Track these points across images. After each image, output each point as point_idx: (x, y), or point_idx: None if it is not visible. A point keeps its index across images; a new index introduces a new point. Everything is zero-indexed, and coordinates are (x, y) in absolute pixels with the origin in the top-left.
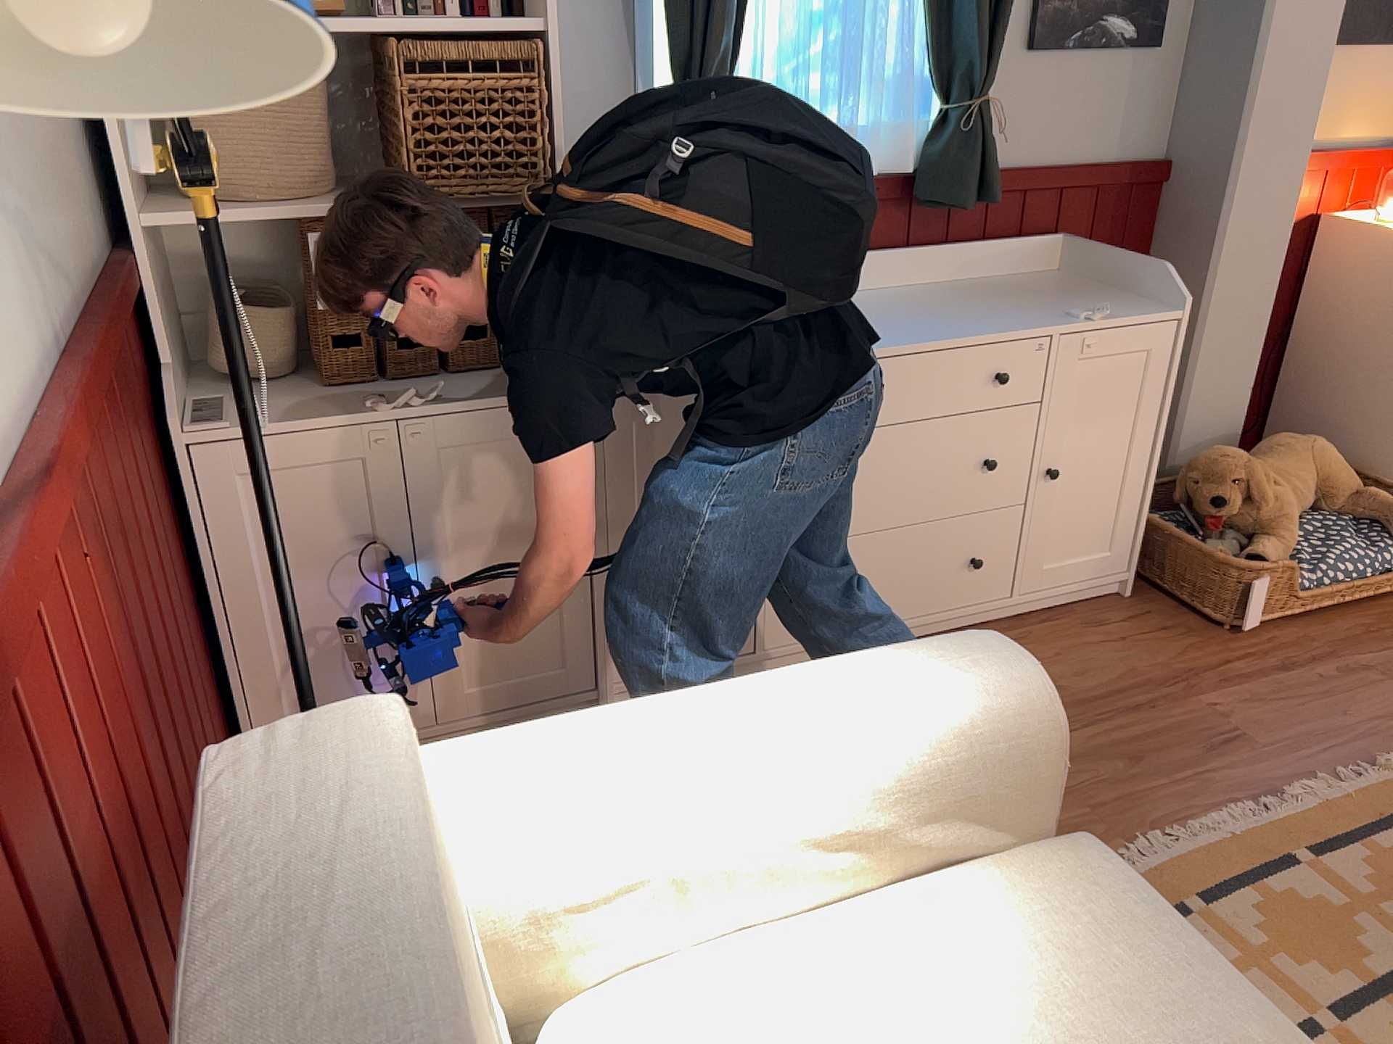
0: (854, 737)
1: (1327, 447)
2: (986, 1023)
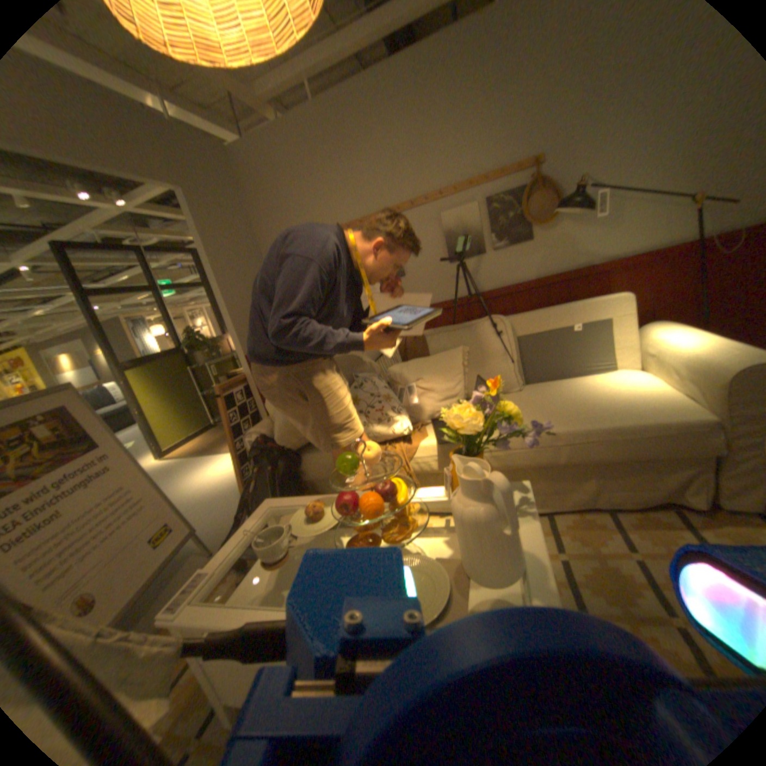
0: (700, 351)
1: None
2: (628, 396)
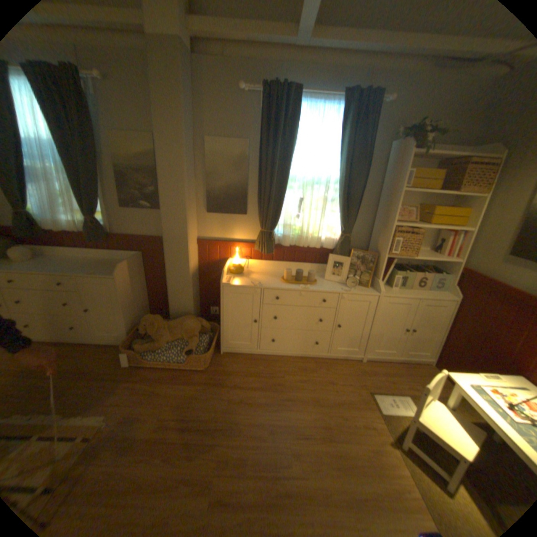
0: None
1: (189, 323)
2: None
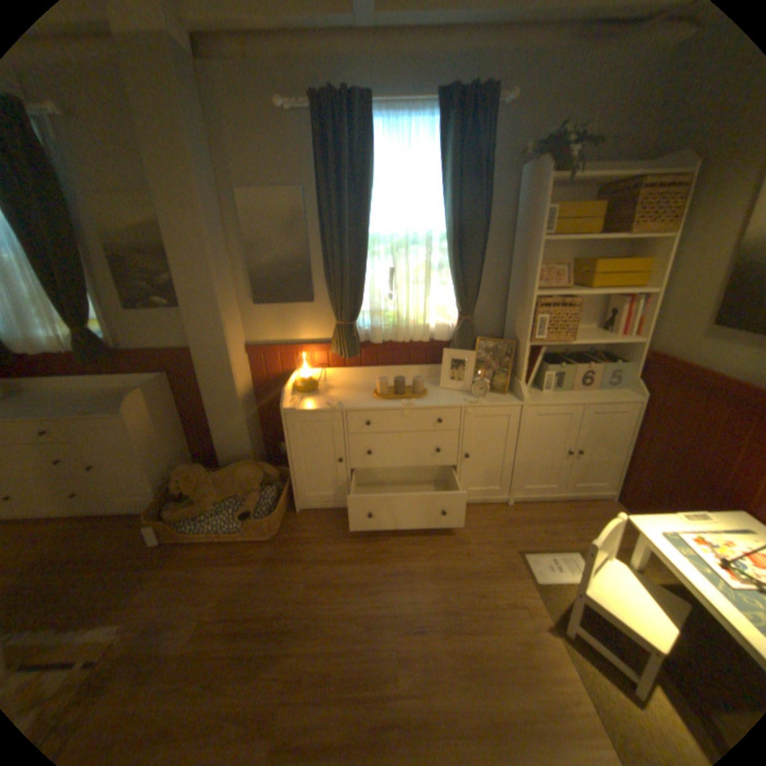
0: None
1: (244, 471)
2: None
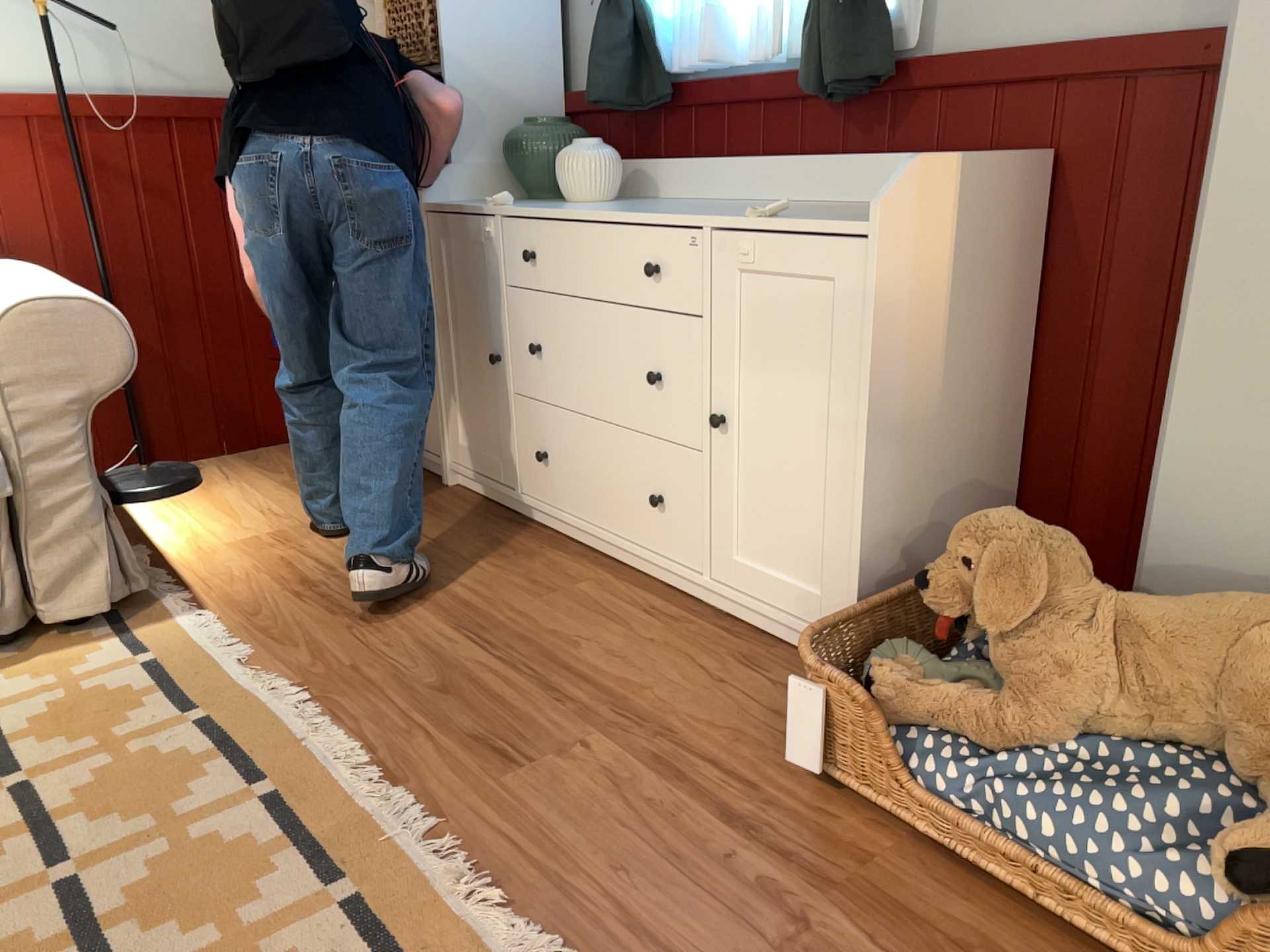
0: None
1: None
2: None
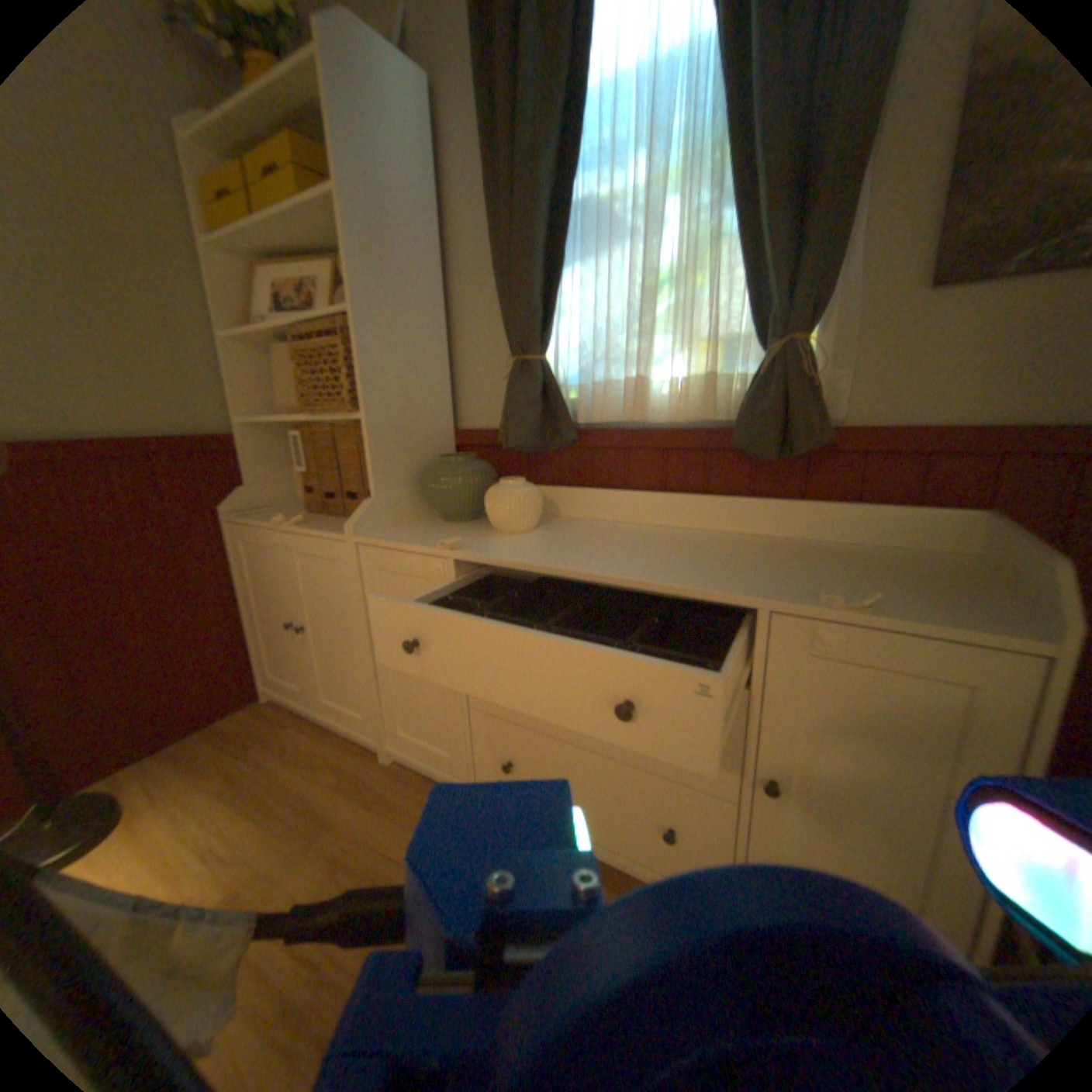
0: None
1: None
2: None
